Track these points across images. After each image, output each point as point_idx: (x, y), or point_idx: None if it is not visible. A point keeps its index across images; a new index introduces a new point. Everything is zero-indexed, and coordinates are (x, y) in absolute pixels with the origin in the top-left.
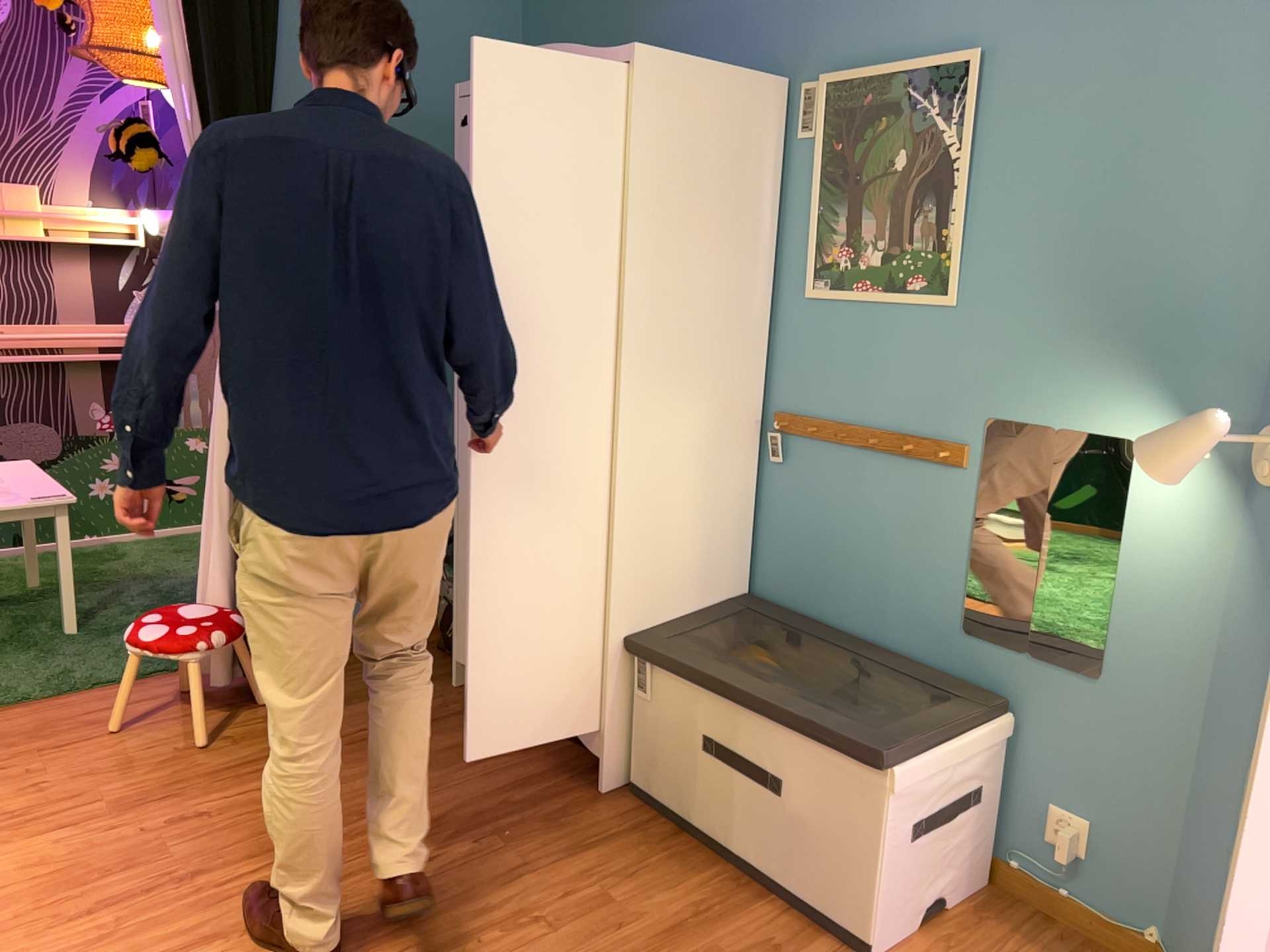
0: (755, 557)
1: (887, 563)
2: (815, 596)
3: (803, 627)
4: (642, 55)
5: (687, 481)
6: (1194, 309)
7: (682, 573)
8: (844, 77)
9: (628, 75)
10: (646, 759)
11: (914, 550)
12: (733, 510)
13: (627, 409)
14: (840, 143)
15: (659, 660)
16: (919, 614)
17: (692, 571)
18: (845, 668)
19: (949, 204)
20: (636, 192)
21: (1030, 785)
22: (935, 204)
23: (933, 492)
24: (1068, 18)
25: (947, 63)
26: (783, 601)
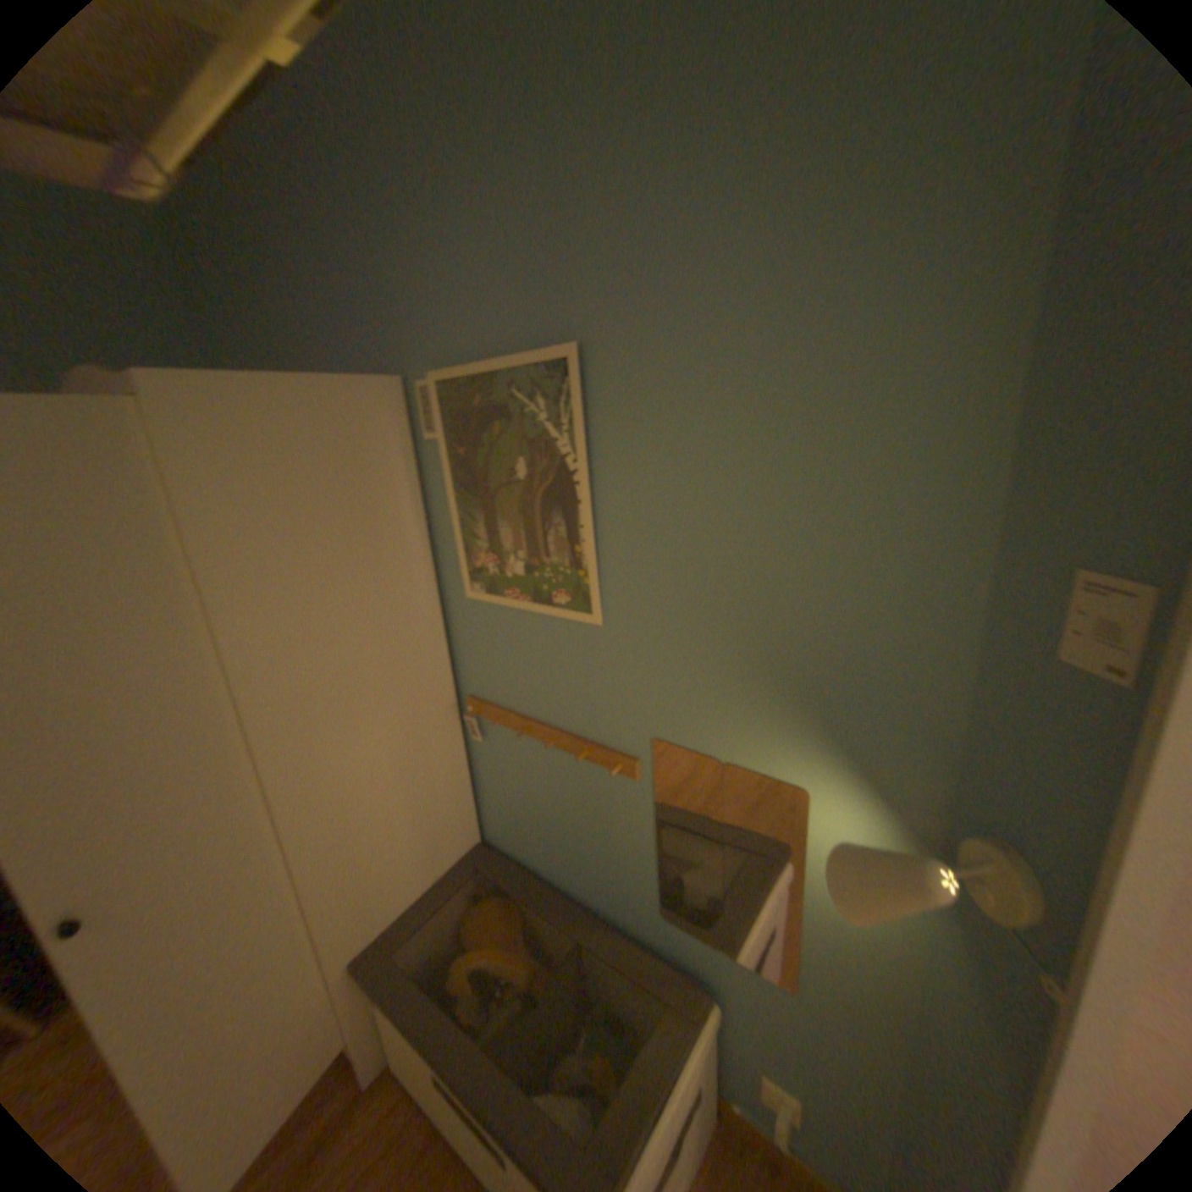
0: (480, 811)
1: (585, 842)
2: (532, 853)
3: (524, 894)
4: (146, 381)
5: (382, 797)
6: (864, 661)
7: (401, 873)
8: (449, 373)
9: (133, 410)
10: (393, 1065)
11: (606, 838)
12: (444, 790)
13: (274, 779)
14: (461, 444)
15: (376, 1000)
16: (621, 891)
17: (412, 864)
18: (562, 947)
19: (575, 517)
20: (201, 553)
21: (741, 1055)
22: (562, 515)
23: (614, 792)
24: (669, 294)
25: (544, 356)
26: (508, 851)
